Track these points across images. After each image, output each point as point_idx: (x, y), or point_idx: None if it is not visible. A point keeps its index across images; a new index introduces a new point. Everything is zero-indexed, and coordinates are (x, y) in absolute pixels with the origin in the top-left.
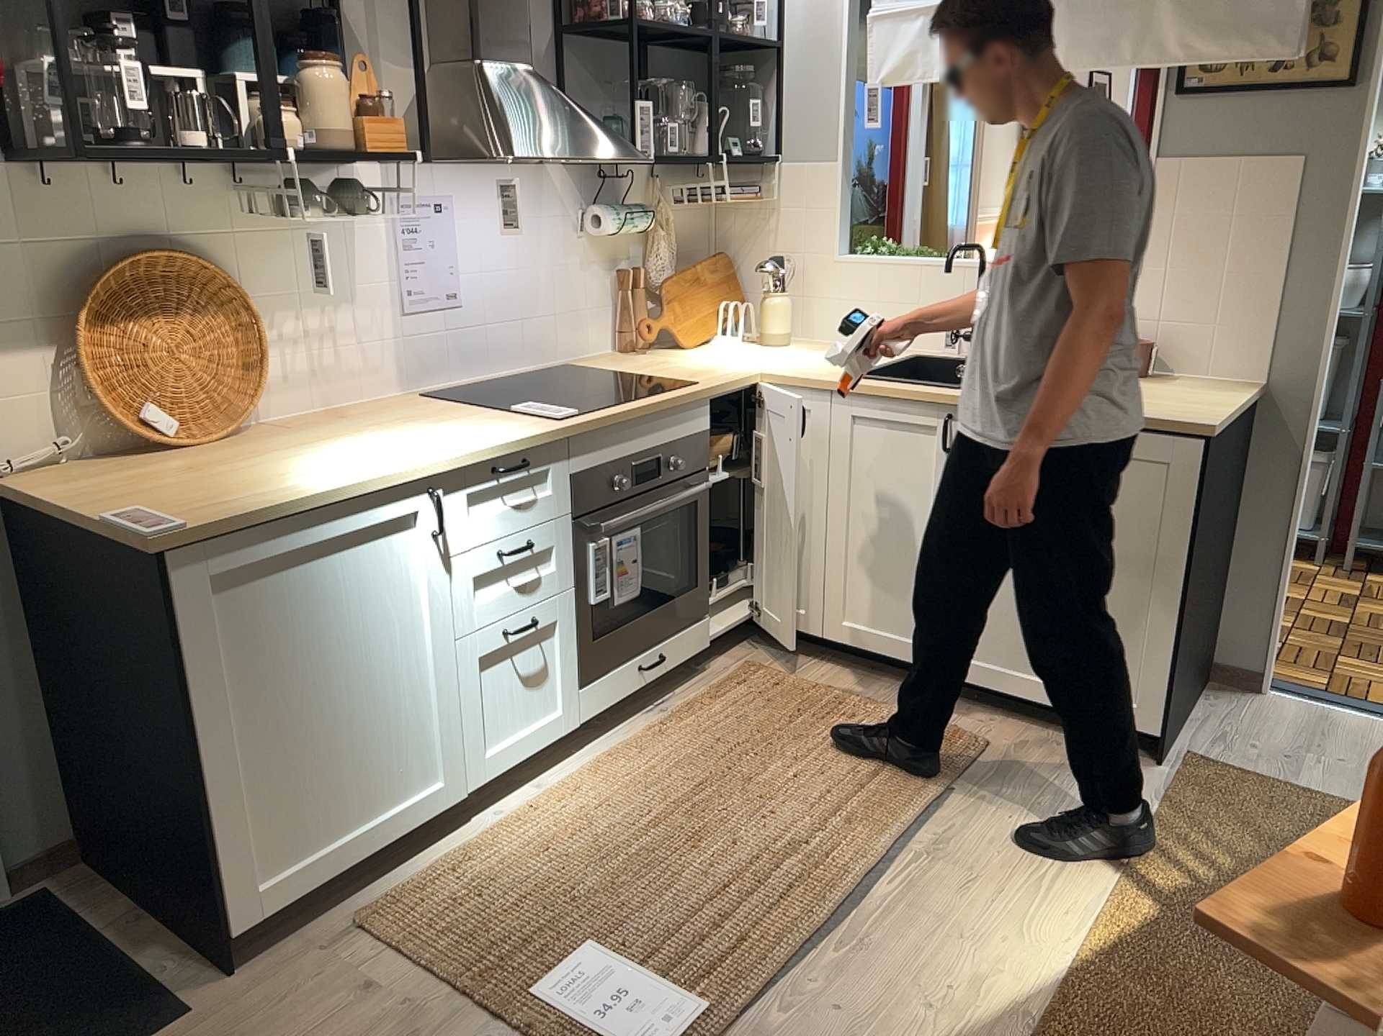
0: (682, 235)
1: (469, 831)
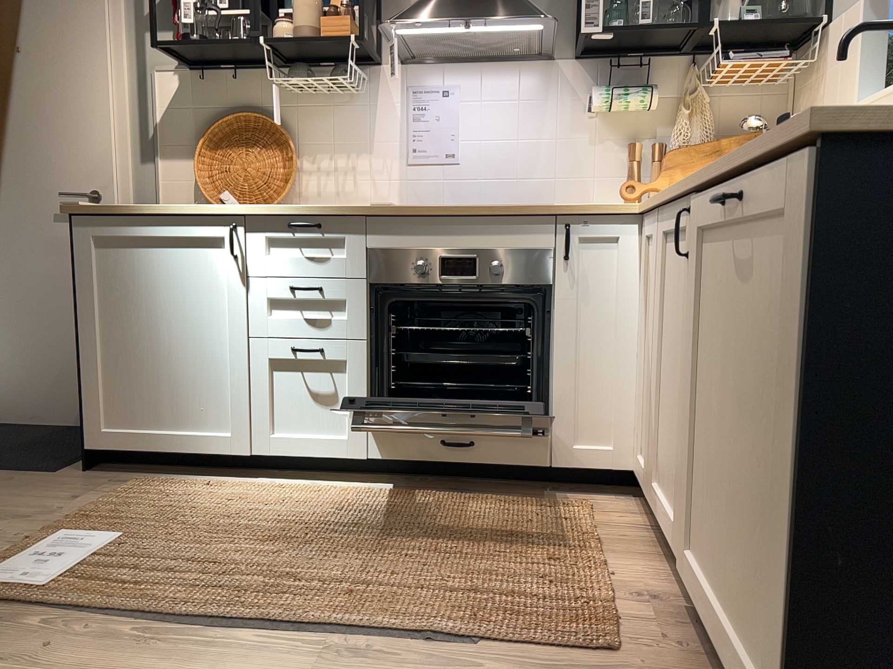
0: (734, 120)
1: (245, 481)
